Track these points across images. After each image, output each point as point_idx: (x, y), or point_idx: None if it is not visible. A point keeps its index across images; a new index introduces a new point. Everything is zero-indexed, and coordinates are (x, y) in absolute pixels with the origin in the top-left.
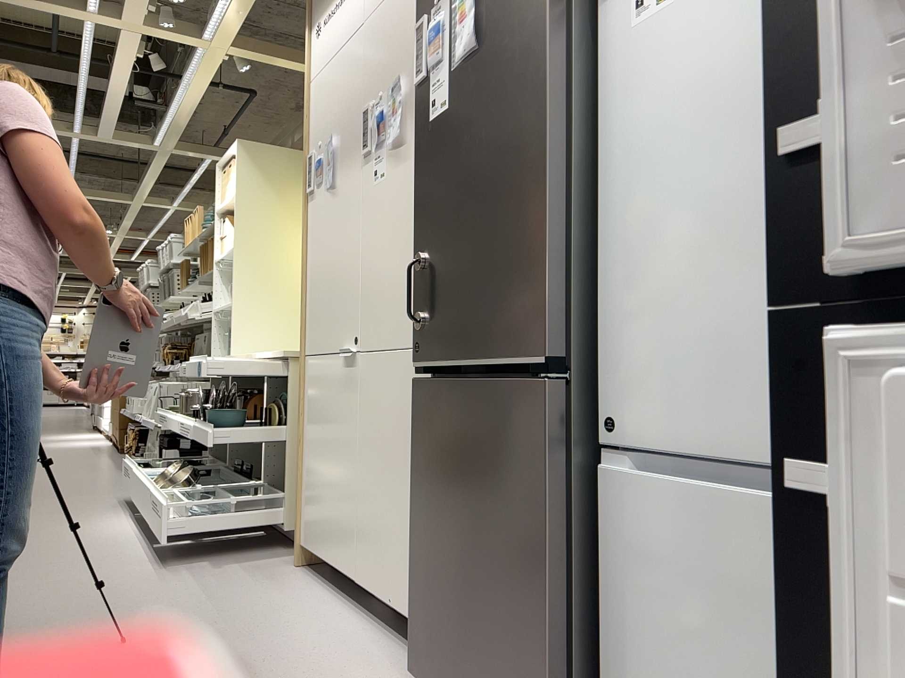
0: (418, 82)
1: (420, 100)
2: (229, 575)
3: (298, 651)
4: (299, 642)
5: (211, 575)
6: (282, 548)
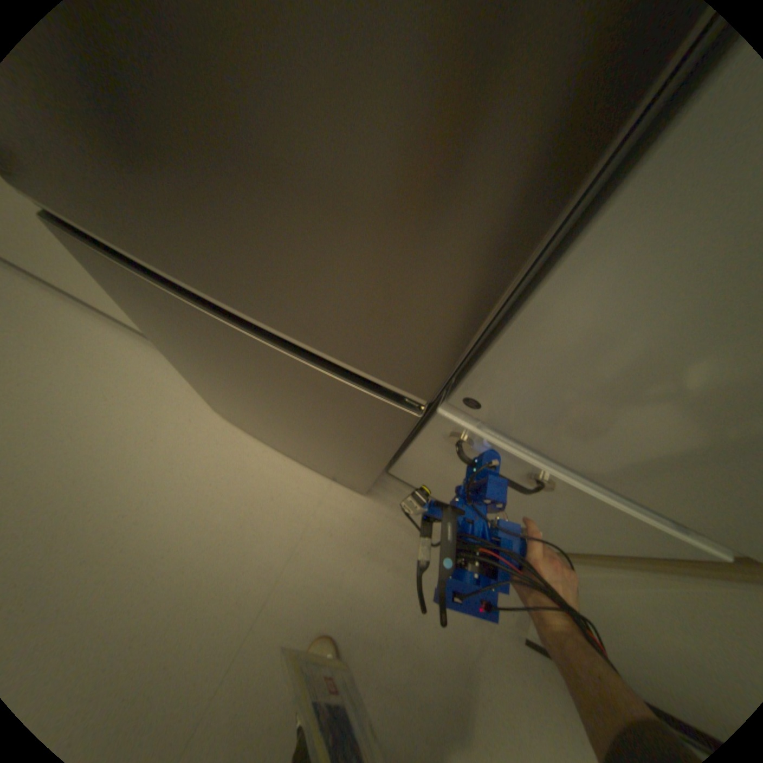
0: None
1: None
2: None
3: (87, 402)
4: (78, 387)
5: None
6: None
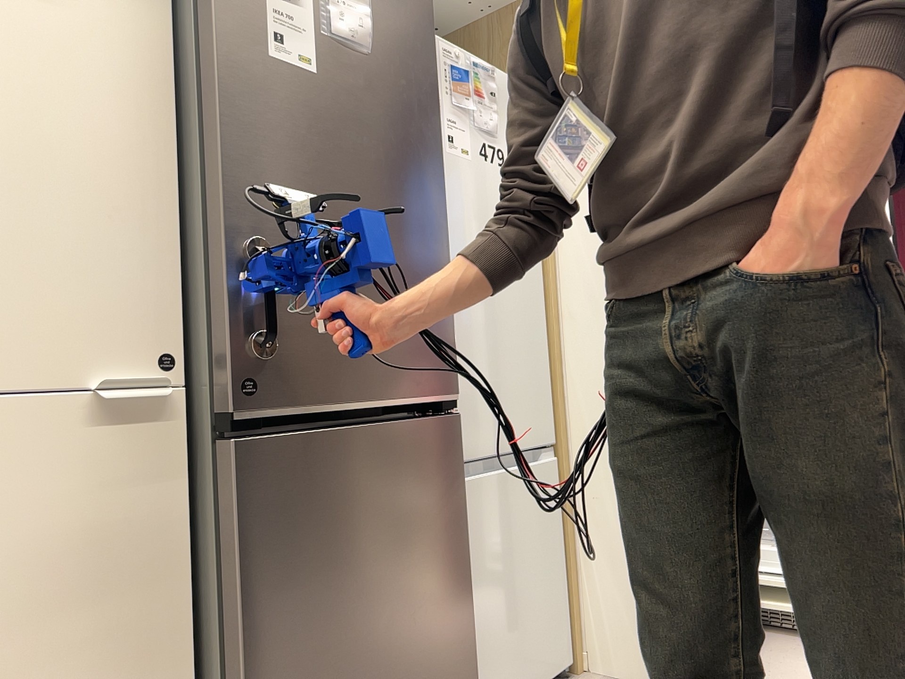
0: None
1: None
2: None
3: None
4: None
5: None
6: None
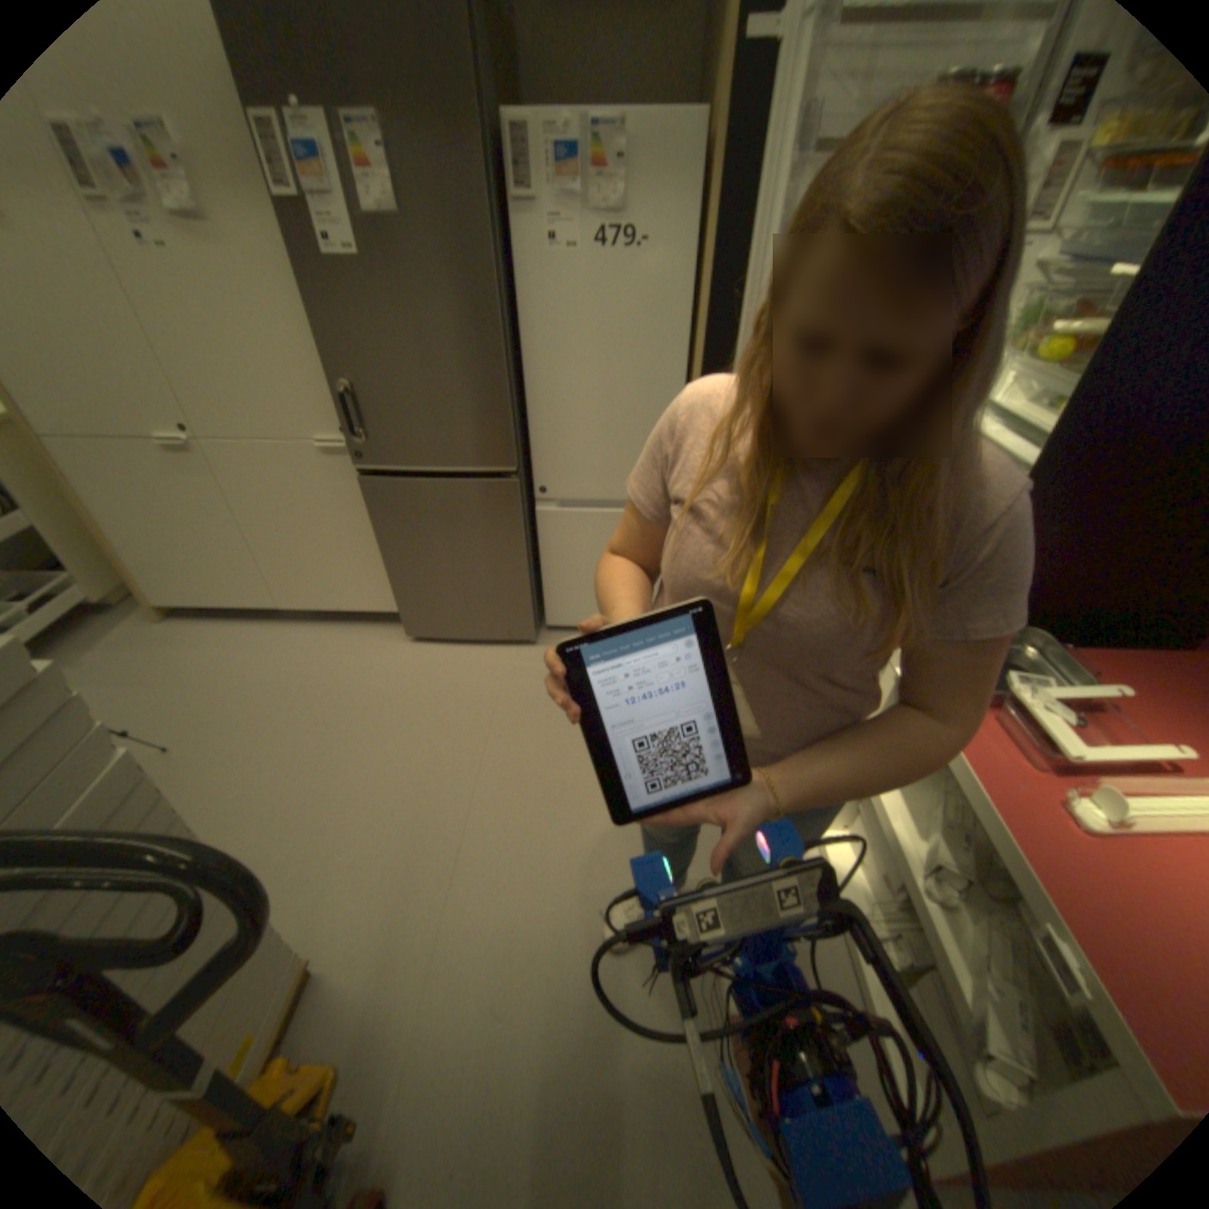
0: (281, 196)
1: (288, 219)
2: (107, 664)
3: (306, 668)
4: (293, 664)
5: (89, 675)
6: (95, 617)
